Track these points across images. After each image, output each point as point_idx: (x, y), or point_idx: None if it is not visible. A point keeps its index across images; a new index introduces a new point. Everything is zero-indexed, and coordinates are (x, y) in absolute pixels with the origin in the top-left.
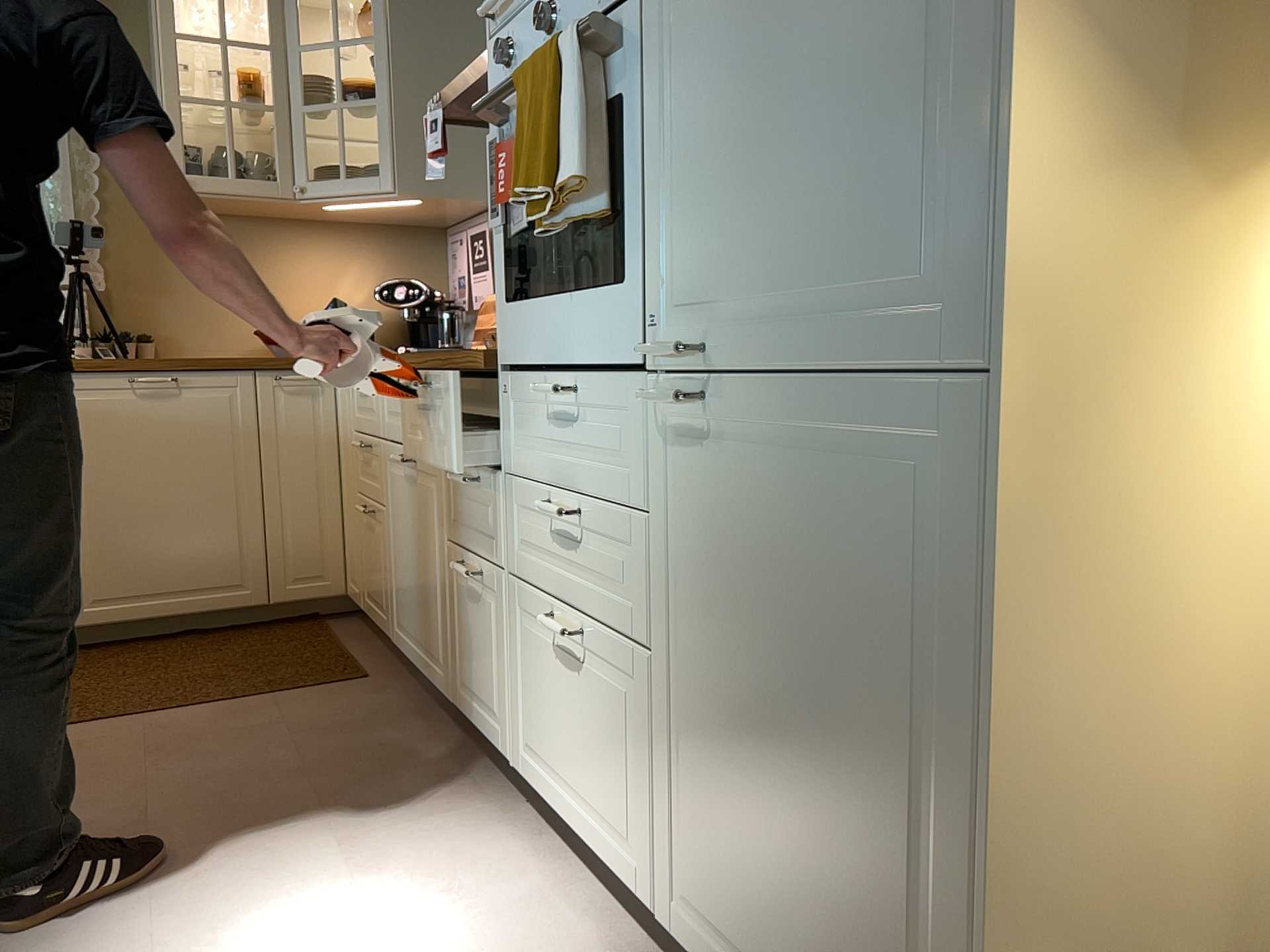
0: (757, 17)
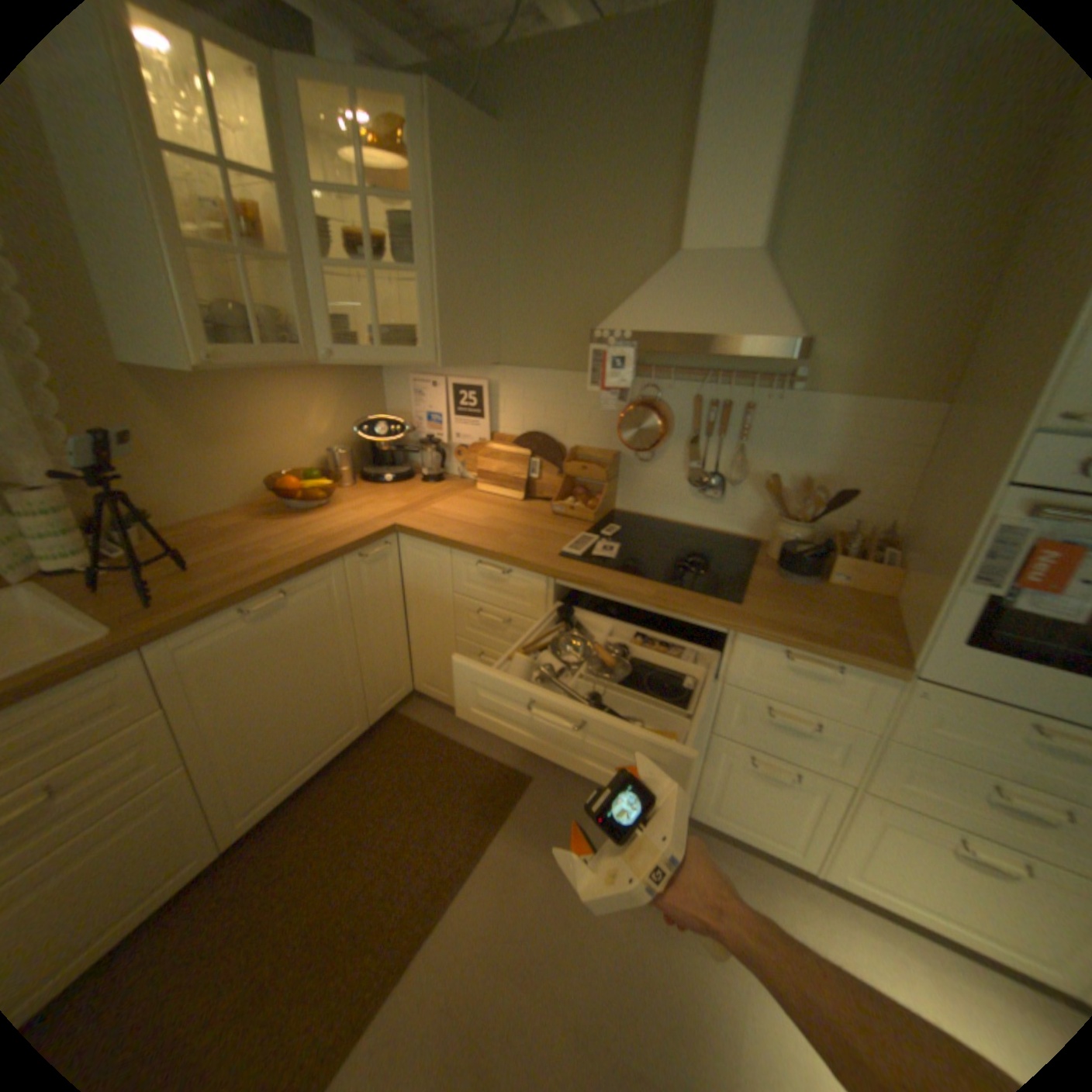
0: None
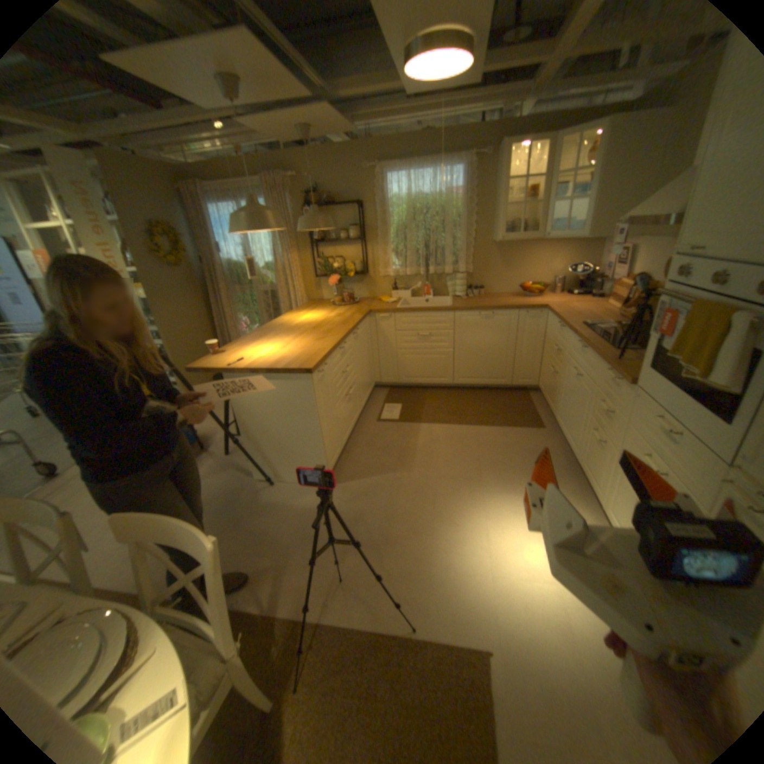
0: None
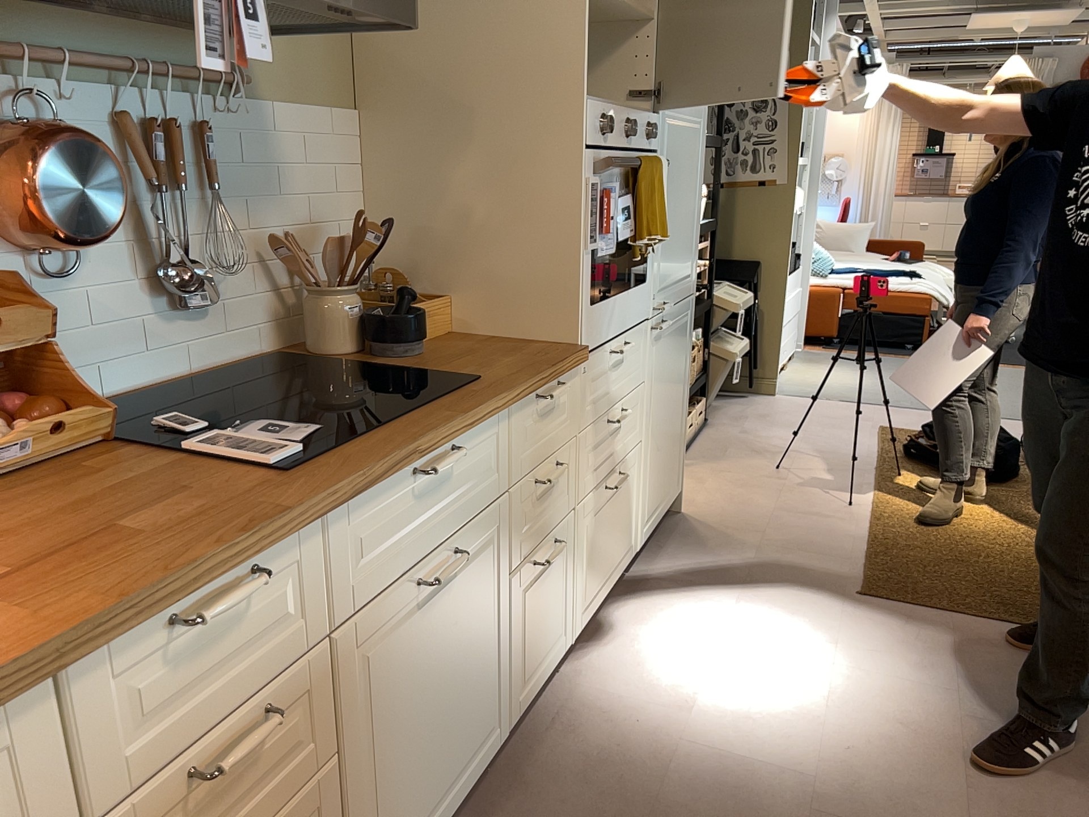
0: (677, 190)
